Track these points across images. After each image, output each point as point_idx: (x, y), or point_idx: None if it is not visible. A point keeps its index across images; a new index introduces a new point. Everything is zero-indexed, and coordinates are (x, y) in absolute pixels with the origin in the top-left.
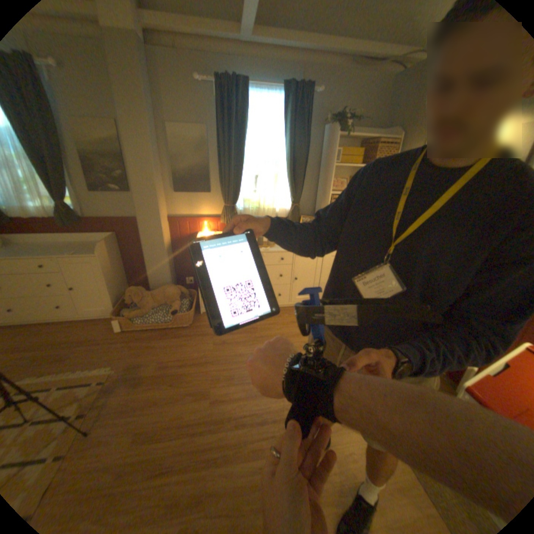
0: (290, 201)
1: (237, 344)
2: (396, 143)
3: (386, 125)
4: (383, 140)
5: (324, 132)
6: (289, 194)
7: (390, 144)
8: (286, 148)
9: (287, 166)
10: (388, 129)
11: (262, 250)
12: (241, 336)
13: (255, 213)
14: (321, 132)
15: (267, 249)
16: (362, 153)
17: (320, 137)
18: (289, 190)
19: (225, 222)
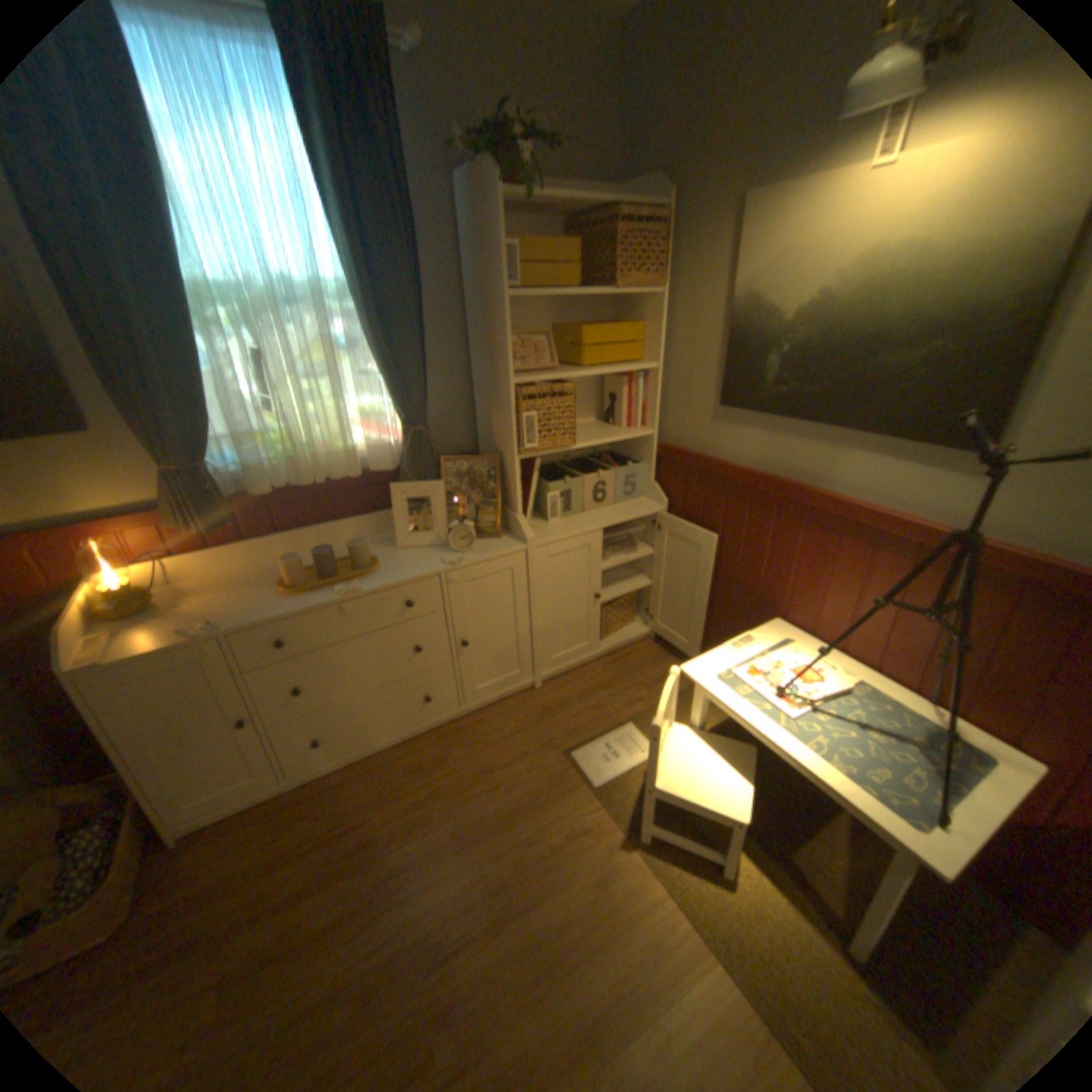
0: (399, 418)
1: (314, 945)
2: (661, 221)
3: (622, 174)
4: (623, 213)
5: (456, 195)
6: (391, 397)
7: (643, 225)
8: (341, 248)
9: (359, 308)
10: (628, 182)
11: (339, 594)
12: (326, 901)
13: (292, 473)
14: (446, 194)
15: (354, 588)
16: (576, 254)
17: (448, 211)
18: (388, 385)
19: (181, 525)
